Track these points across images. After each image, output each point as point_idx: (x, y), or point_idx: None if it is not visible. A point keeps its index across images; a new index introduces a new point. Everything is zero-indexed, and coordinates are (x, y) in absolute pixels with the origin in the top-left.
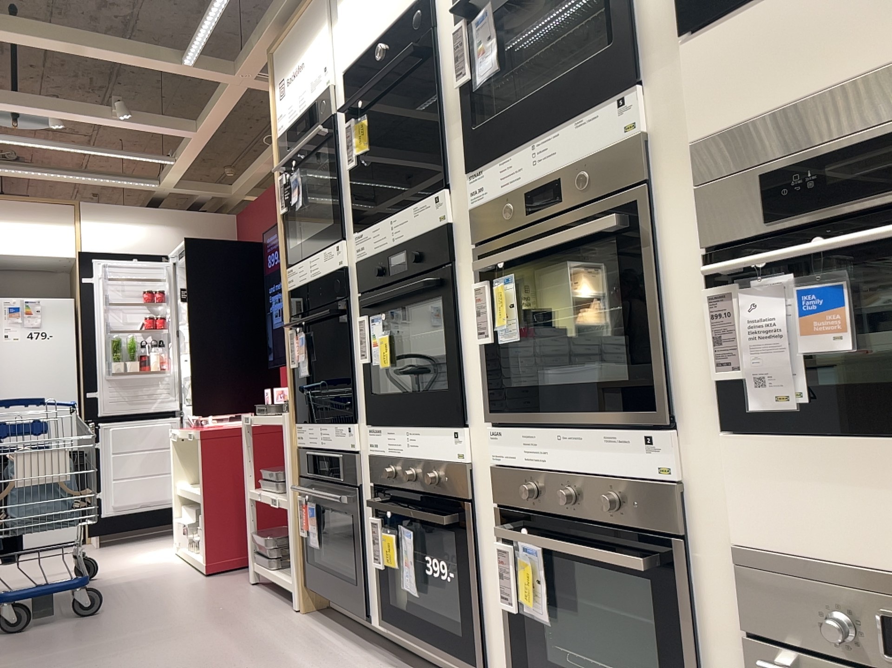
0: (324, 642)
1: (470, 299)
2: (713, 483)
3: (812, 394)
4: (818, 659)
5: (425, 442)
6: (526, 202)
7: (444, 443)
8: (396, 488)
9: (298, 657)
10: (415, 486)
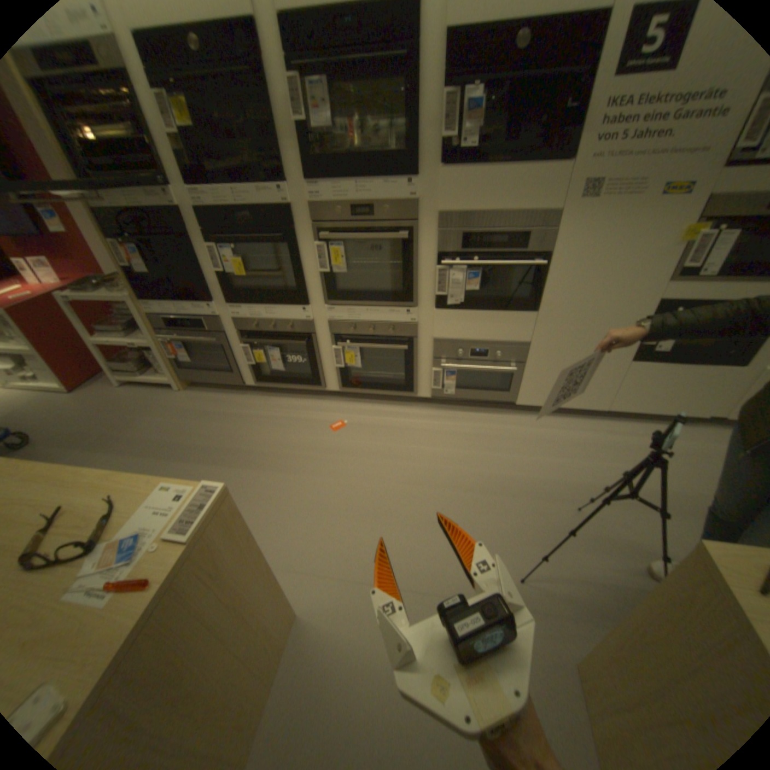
0: (218, 400)
1: (308, 249)
2: (427, 323)
3: (463, 301)
4: (449, 360)
5: (280, 313)
6: (349, 211)
7: (295, 313)
8: (259, 332)
9: (216, 411)
10: (275, 331)
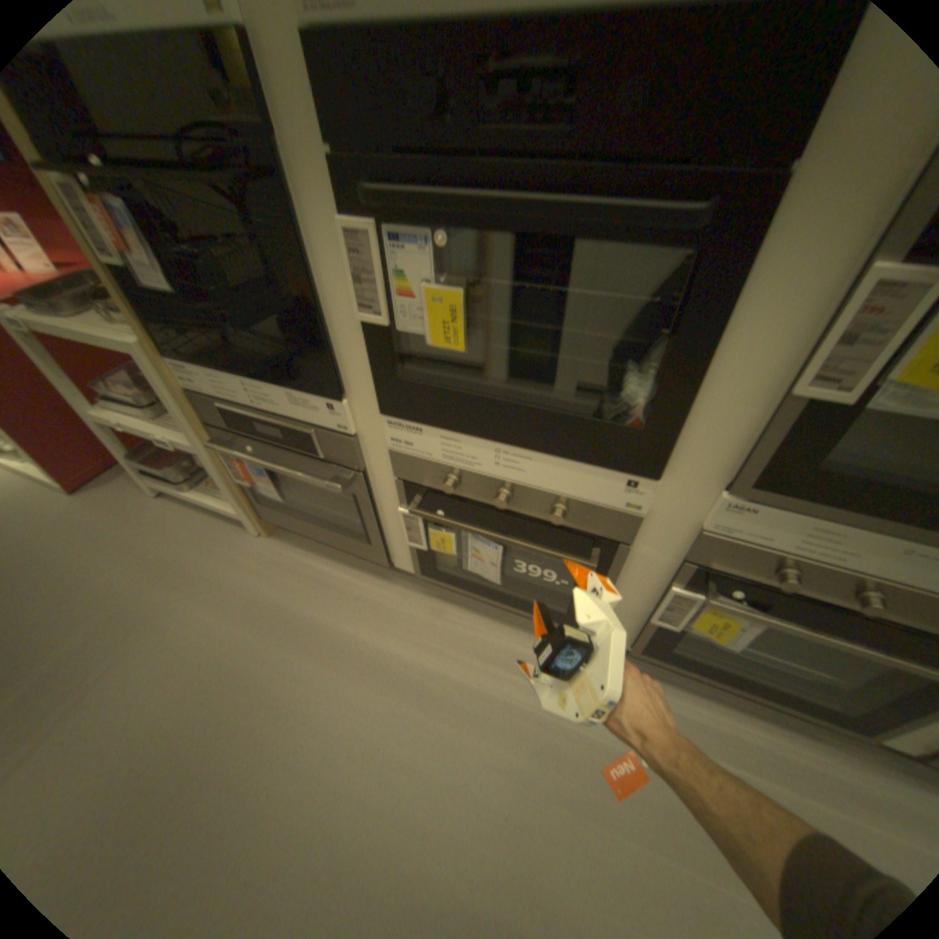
0: (334, 581)
1: (803, 278)
2: None
3: None
4: None
5: (547, 469)
6: None
7: (599, 482)
8: (459, 493)
9: (327, 617)
10: (509, 505)
